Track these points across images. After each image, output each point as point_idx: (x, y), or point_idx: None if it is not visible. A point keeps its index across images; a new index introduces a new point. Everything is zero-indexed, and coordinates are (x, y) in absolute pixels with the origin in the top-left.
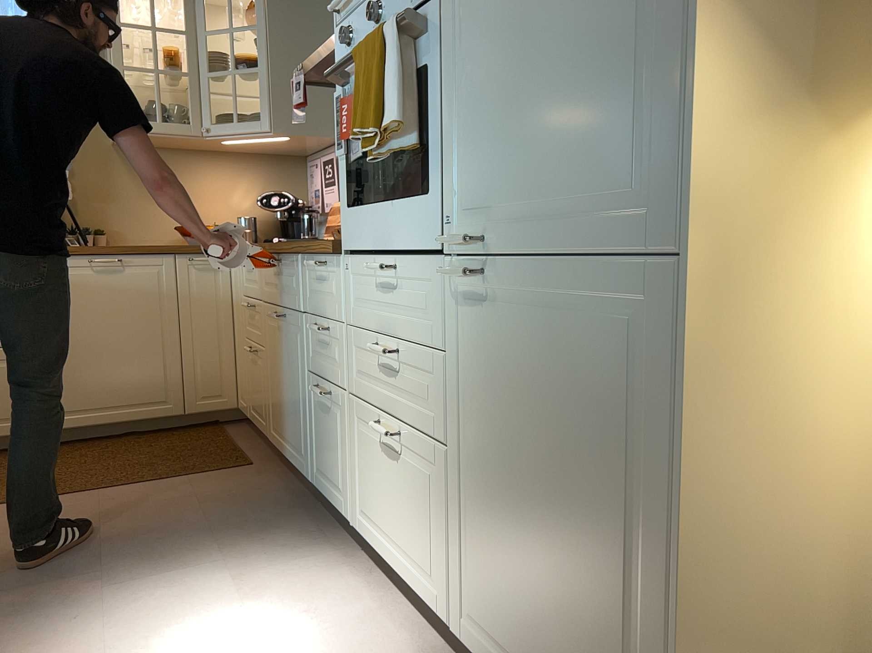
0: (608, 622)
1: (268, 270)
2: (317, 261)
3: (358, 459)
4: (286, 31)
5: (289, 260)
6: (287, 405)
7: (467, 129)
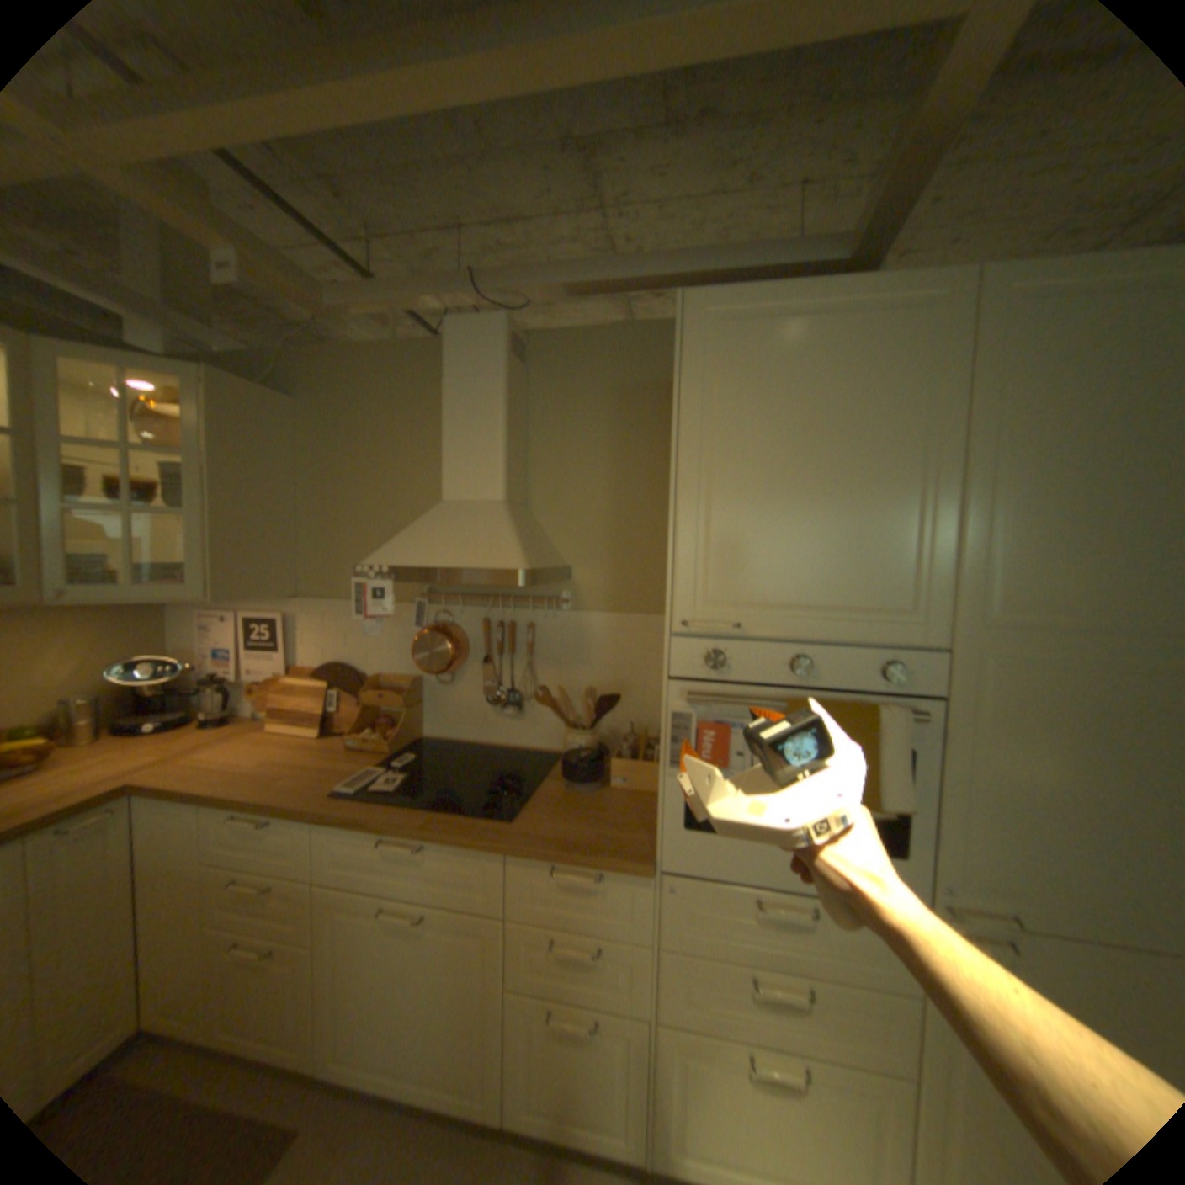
0: None
1: (348, 851)
2: (580, 876)
3: (675, 1096)
4: (232, 466)
5: (451, 853)
6: (413, 1033)
7: (979, 823)
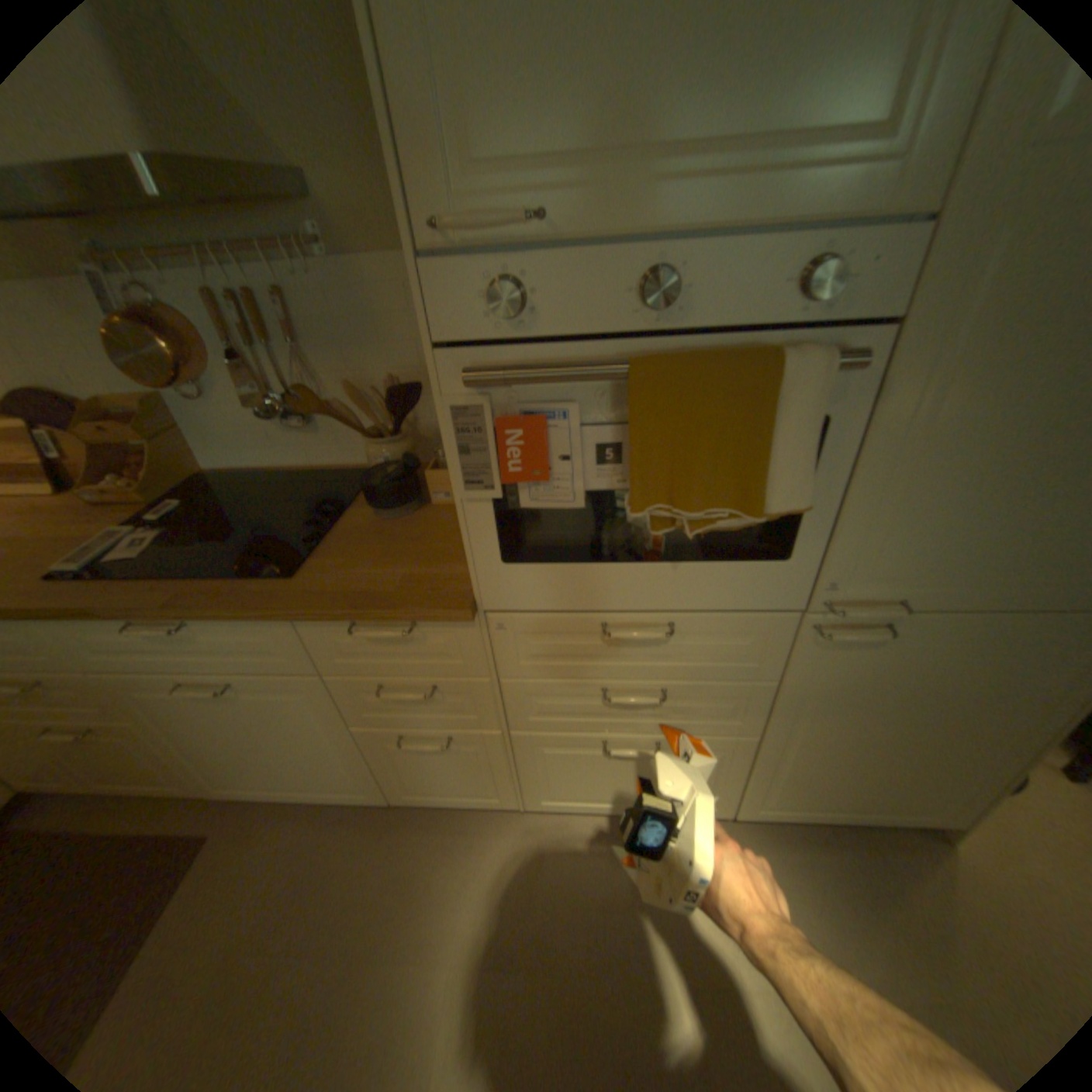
0: (955, 773)
1: (98, 635)
2: (385, 626)
3: (535, 770)
4: None
5: (222, 622)
6: (275, 763)
7: (894, 502)
